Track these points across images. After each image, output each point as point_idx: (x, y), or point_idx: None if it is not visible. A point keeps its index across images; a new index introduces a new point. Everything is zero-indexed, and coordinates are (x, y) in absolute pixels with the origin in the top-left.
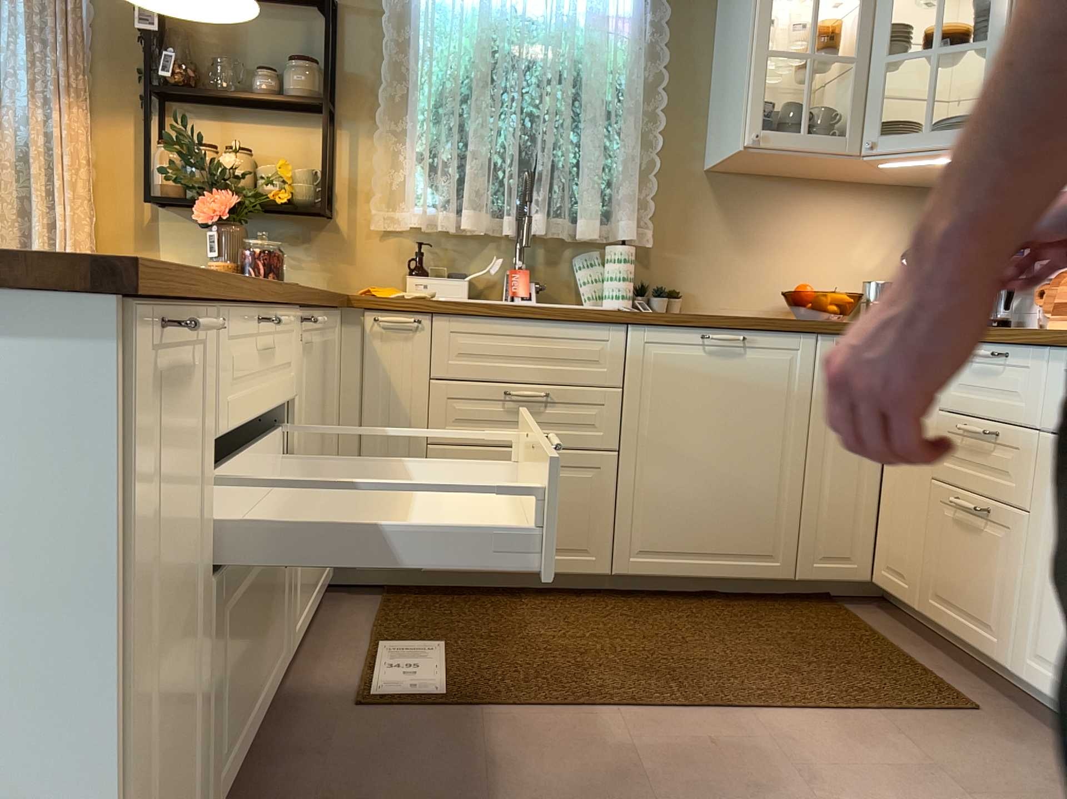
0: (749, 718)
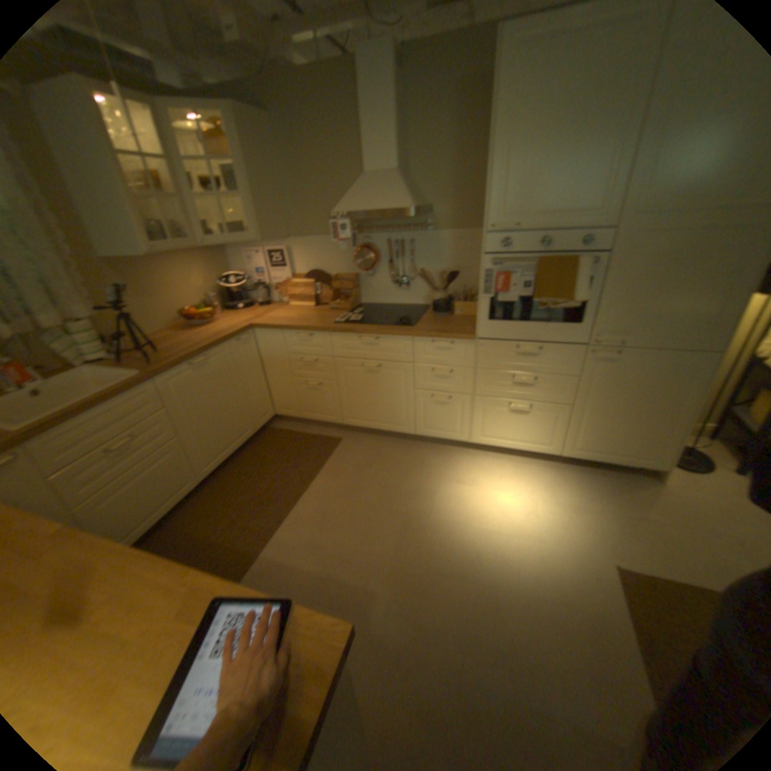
0: (309, 492)
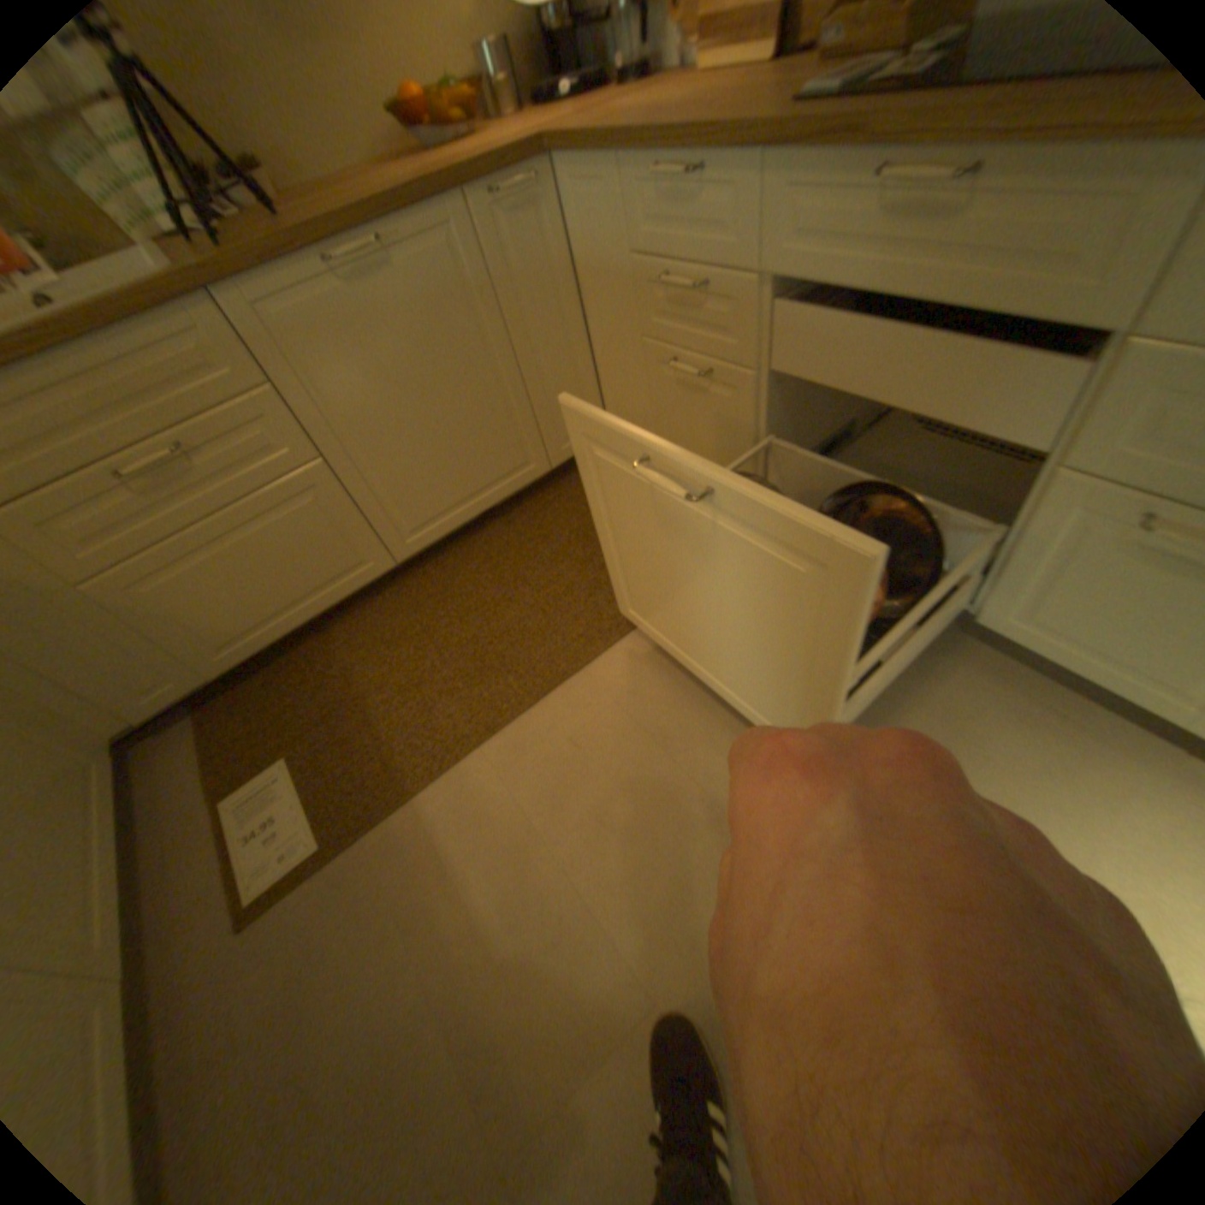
0: (584, 677)
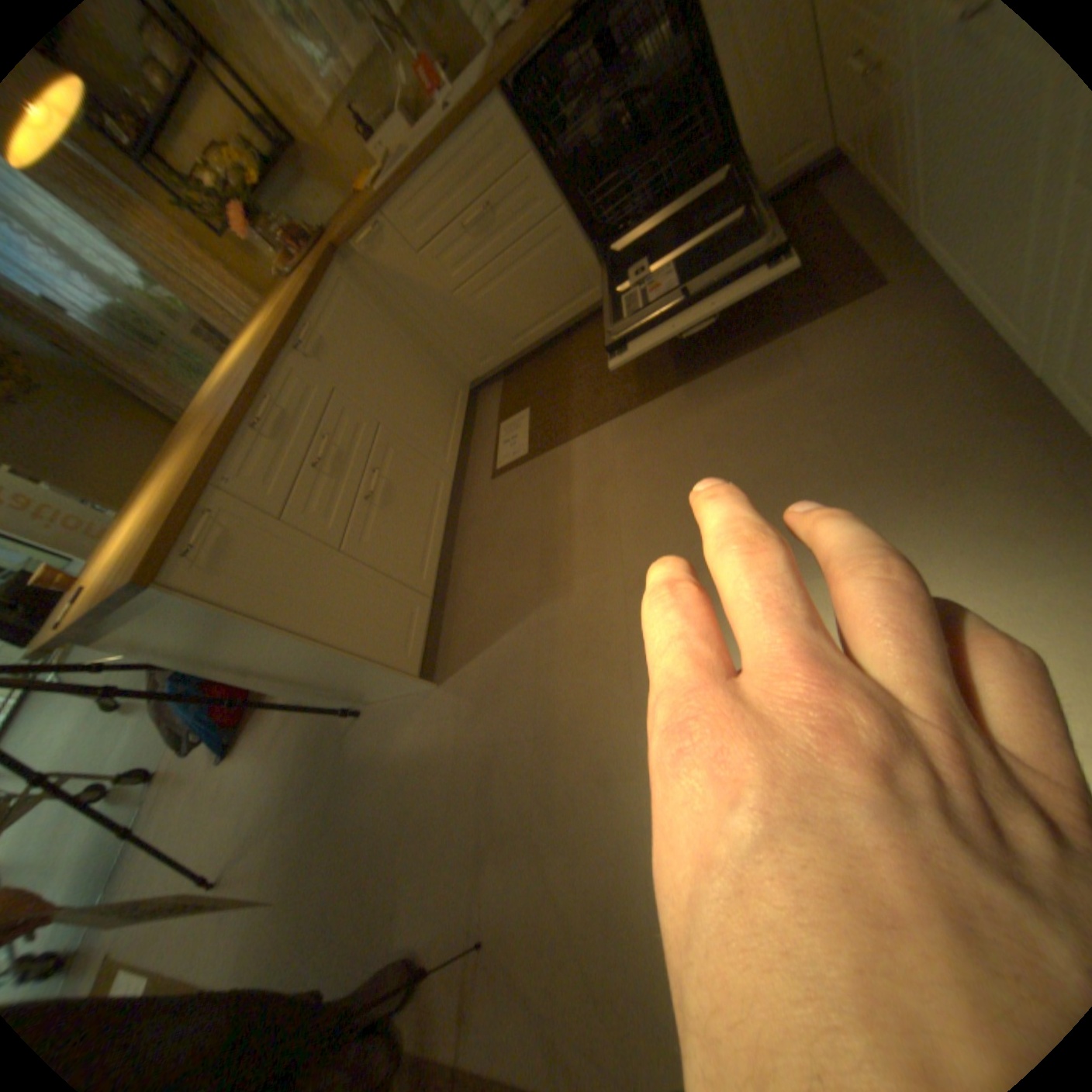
0: (692, 387)
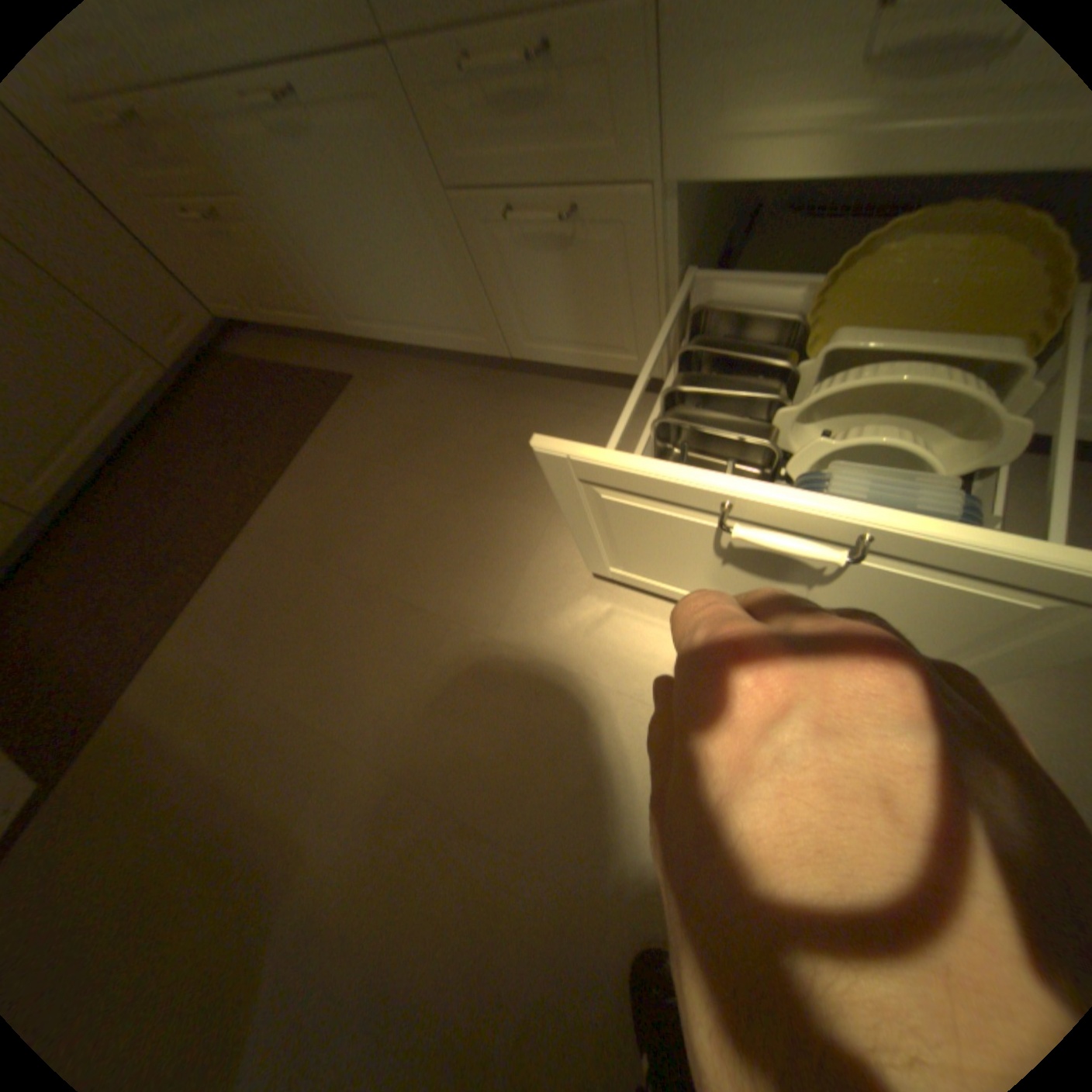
0: (242, 538)
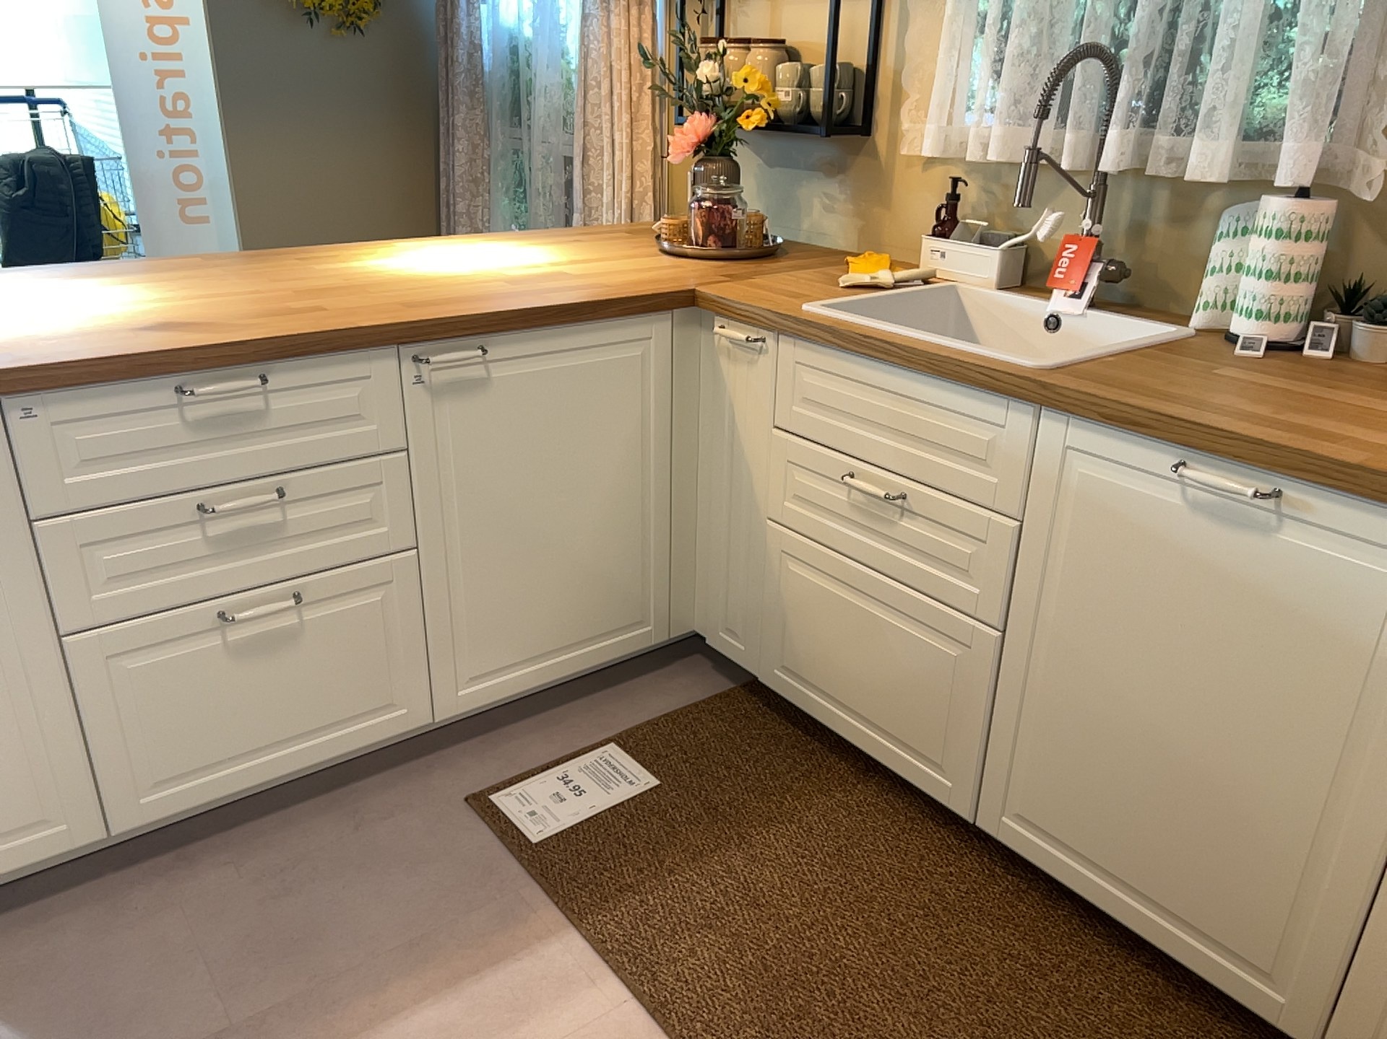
0: None
